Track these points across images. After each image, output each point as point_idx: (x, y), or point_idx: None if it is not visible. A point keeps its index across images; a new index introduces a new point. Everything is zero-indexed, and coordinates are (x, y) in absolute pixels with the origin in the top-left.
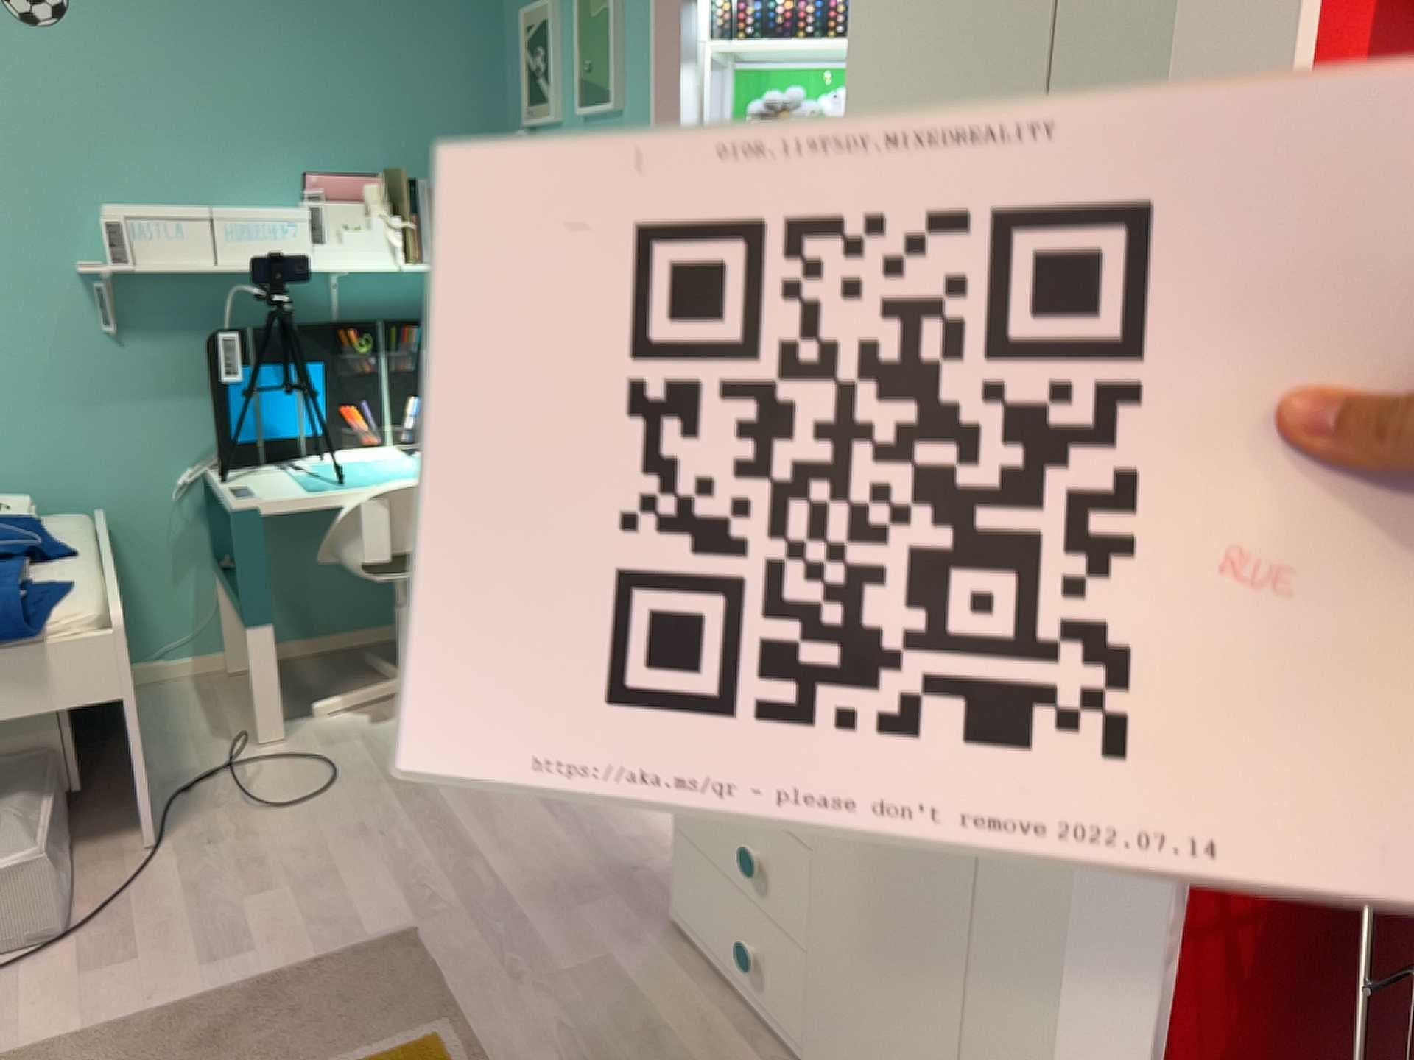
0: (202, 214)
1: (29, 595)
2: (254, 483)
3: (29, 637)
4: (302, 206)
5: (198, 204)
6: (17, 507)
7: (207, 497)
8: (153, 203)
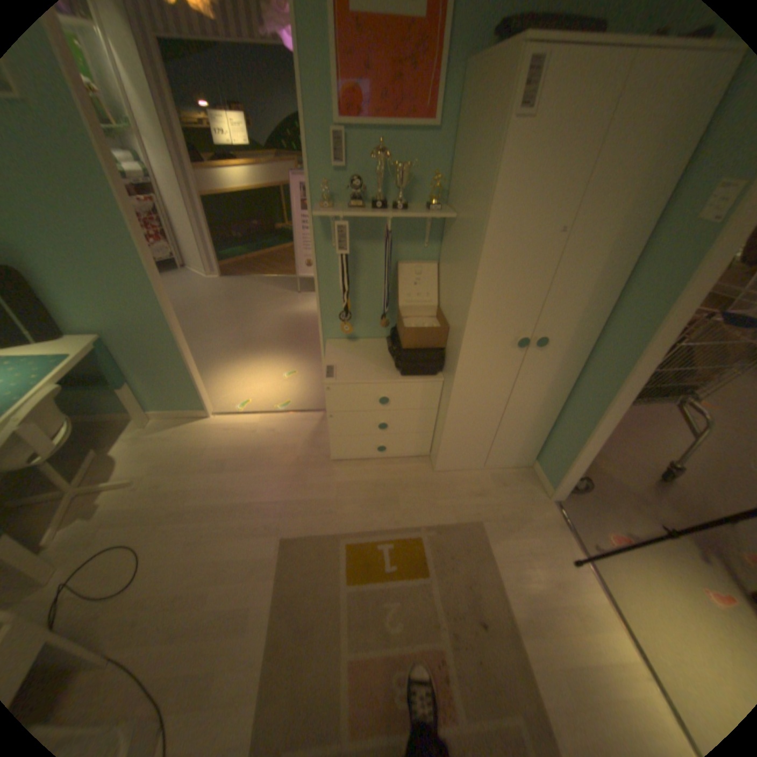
0: None
1: None
2: None
3: None
4: None
5: None
6: None
7: None
8: None
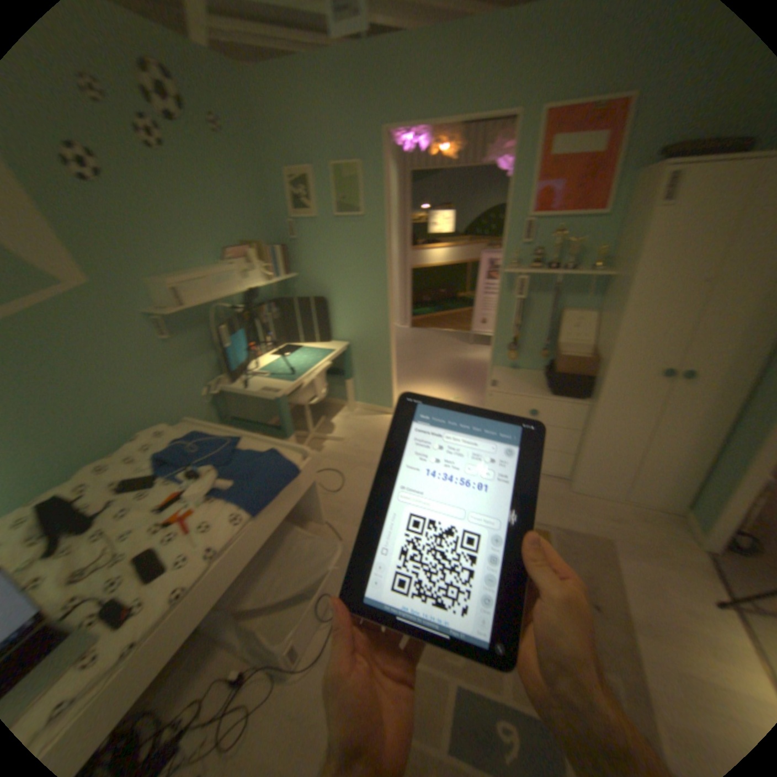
0: (198, 276)
1: (274, 460)
2: (255, 385)
3: (296, 474)
4: (218, 263)
5: (176, 269)
6: (173, 431)
7: (212, 397)
8: (158, 273)
